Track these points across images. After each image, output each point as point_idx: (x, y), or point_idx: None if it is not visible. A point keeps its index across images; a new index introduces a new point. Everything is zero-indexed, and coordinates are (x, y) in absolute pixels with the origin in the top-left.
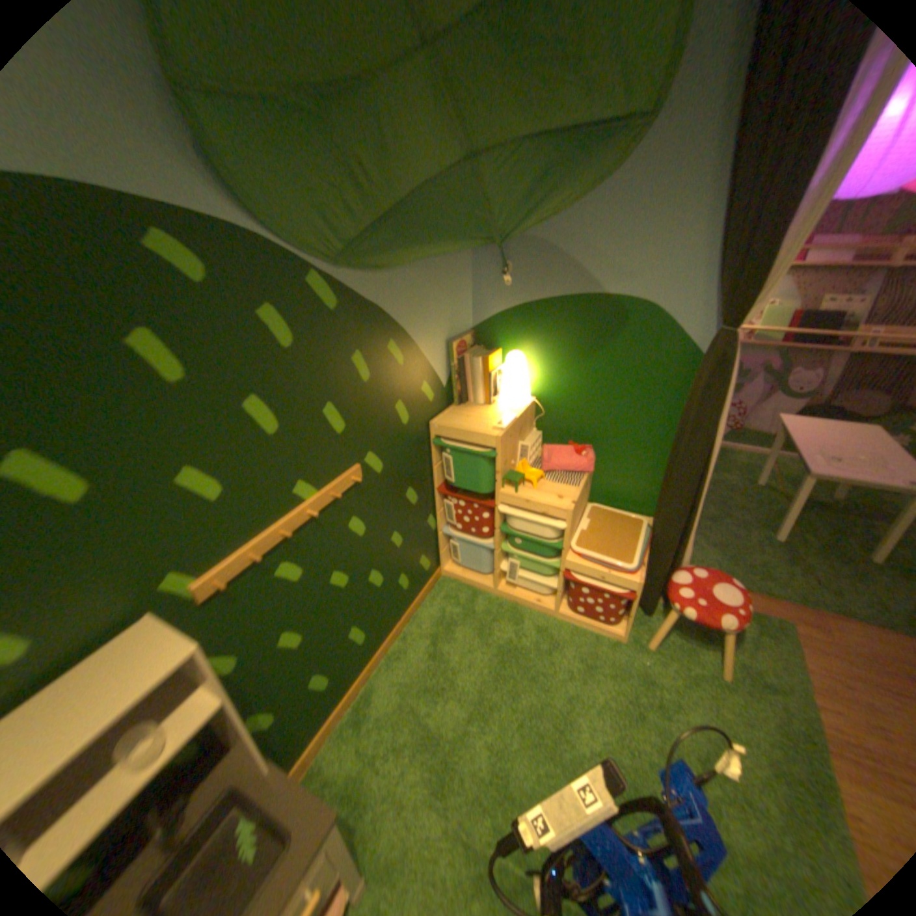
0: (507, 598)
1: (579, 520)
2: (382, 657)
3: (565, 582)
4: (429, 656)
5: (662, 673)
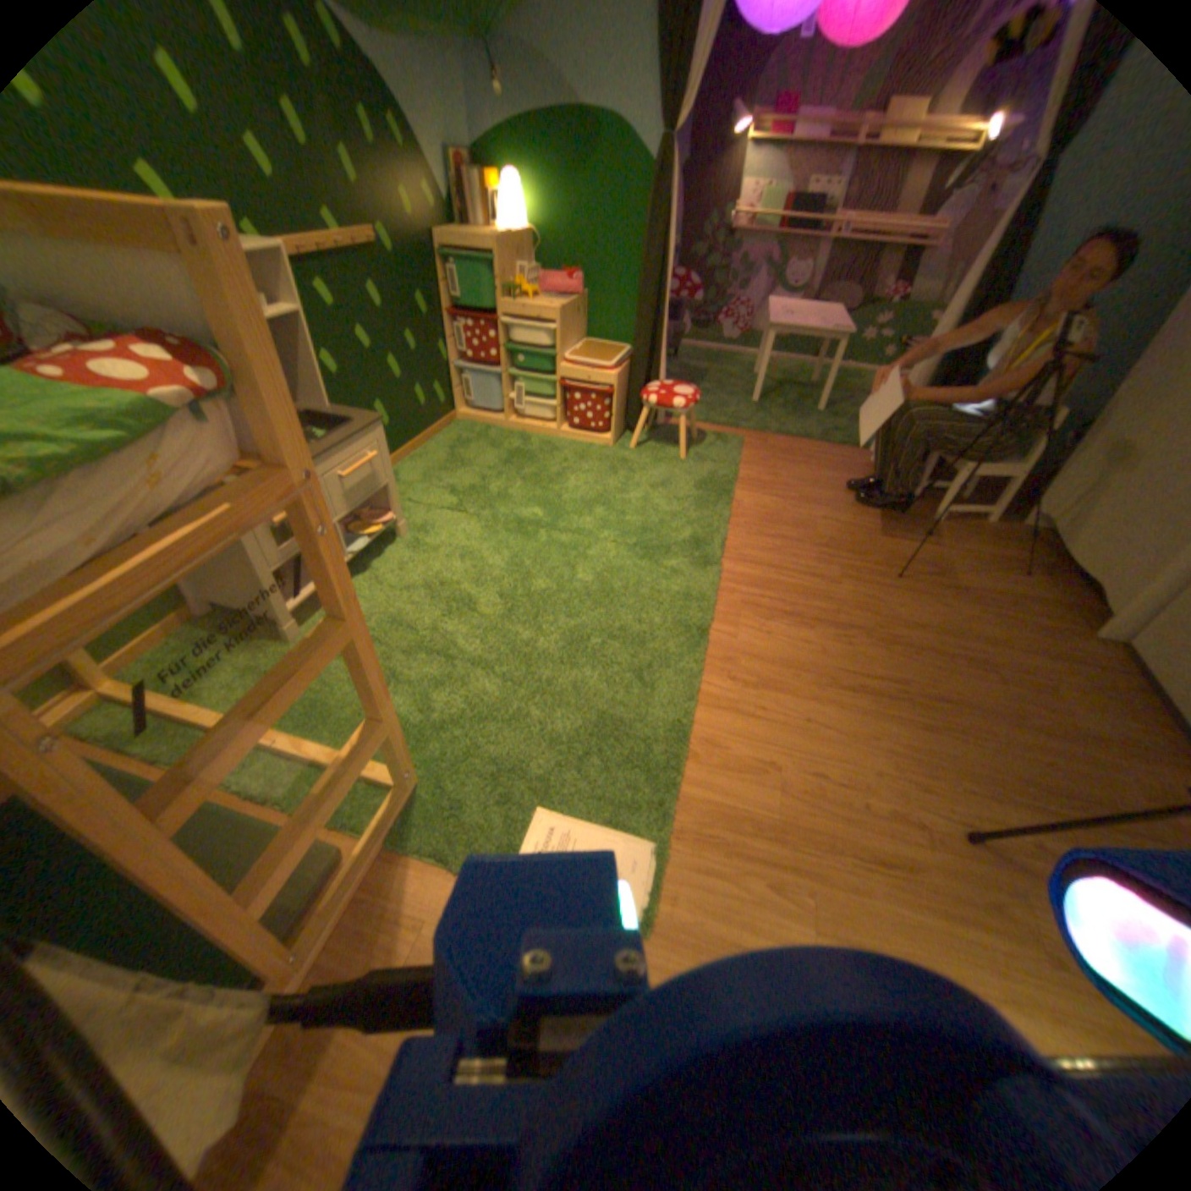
0: (511, 428)
1: (568, 341)
2: (400, 455)
3: (557, 398)
4: (442, 455)
5: (630, 457)
